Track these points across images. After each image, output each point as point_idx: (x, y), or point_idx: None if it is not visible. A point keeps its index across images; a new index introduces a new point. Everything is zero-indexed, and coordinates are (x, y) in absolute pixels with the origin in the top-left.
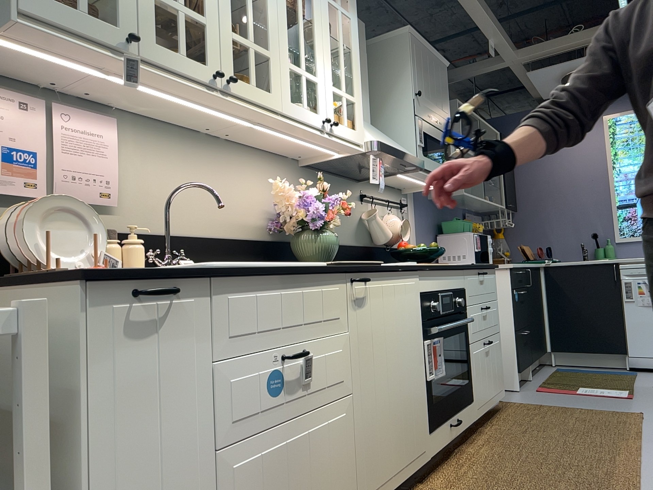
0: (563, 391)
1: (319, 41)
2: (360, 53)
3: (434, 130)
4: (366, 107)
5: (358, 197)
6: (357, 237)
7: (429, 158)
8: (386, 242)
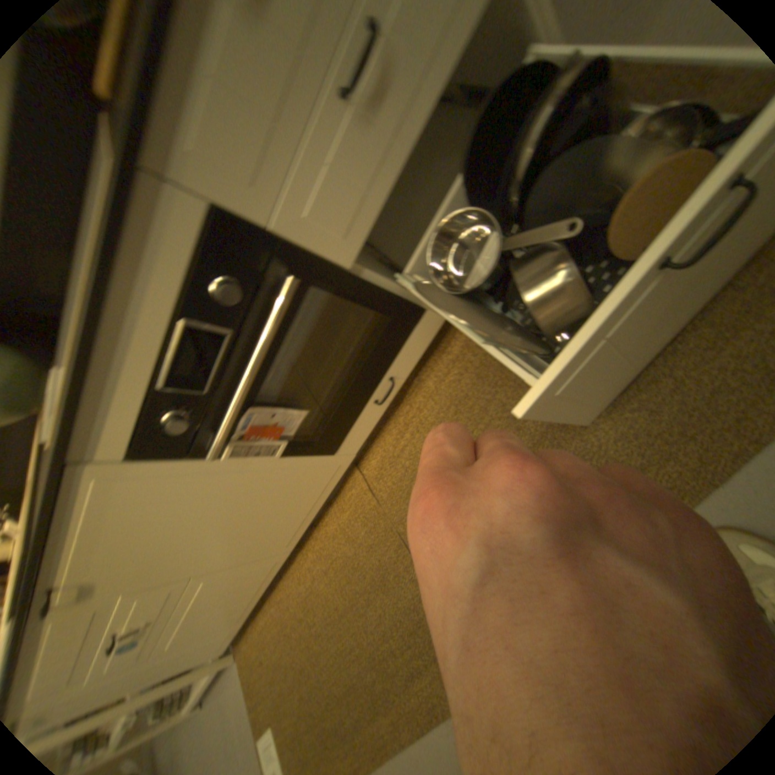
0: None
1: None
2: None
3: None
4: None
5: None
6: None
7: None
8: None
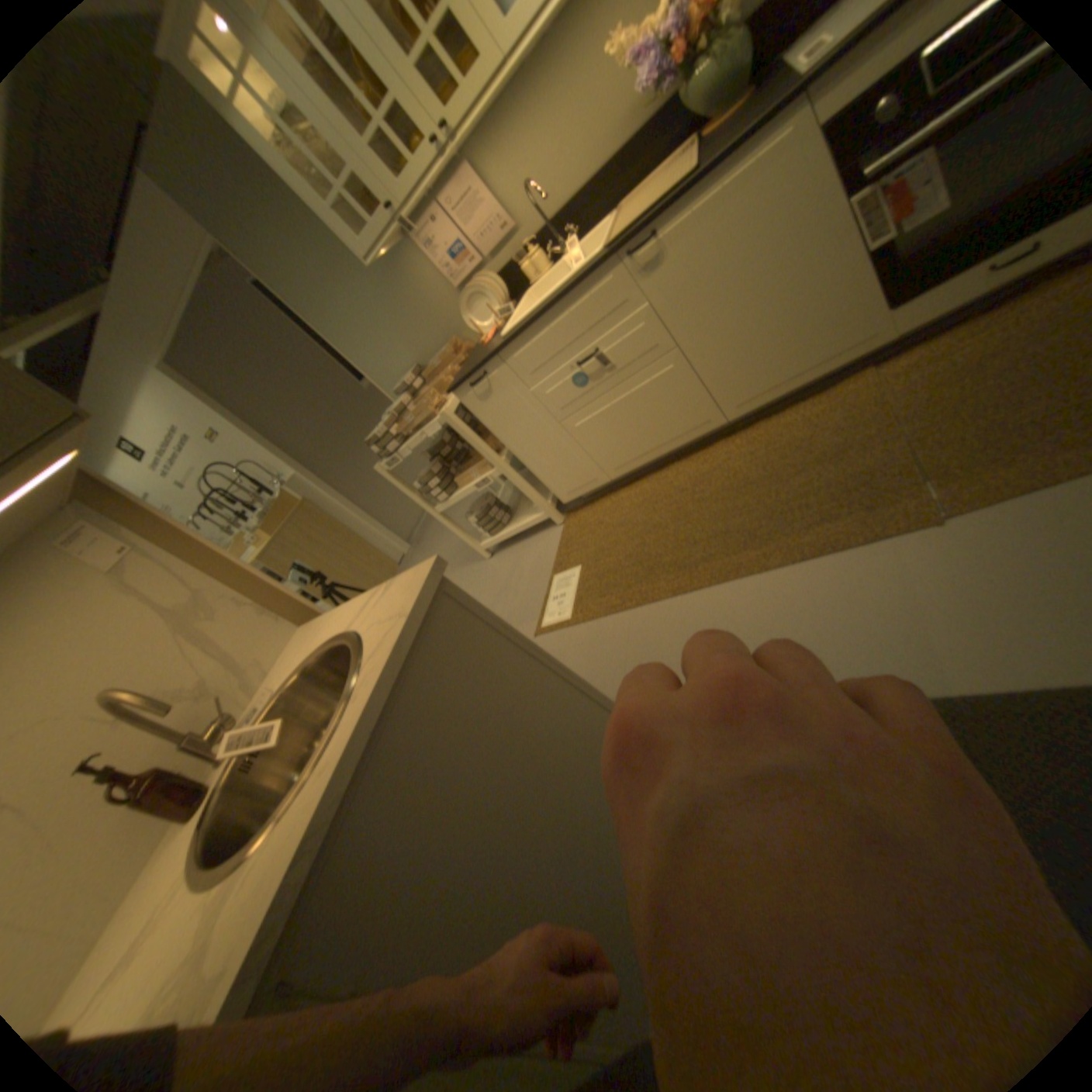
0: None
1: None
2: None
3: None
4: None
5: None
6: None
7: None
8: None
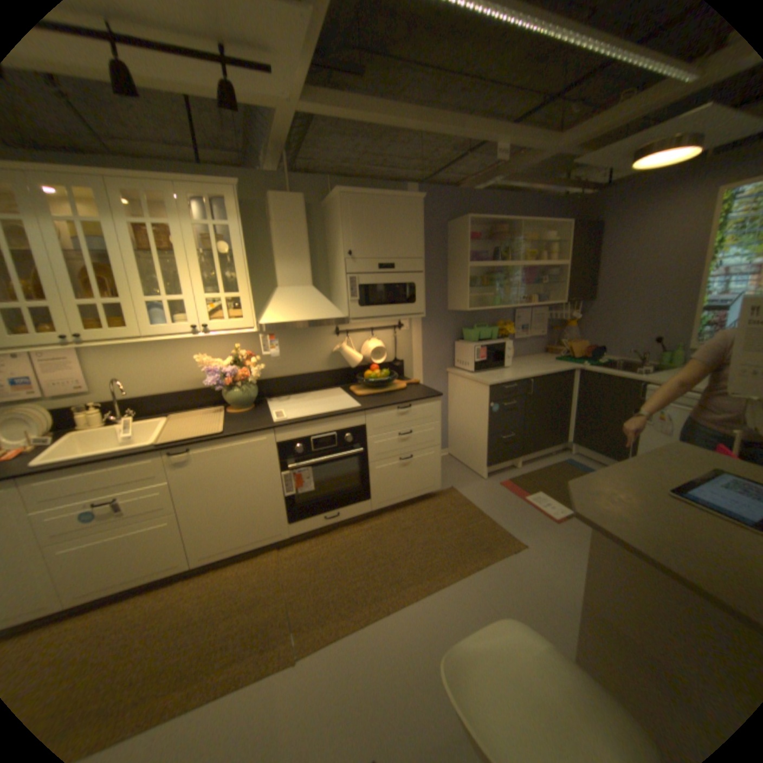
0: (517, 493)
1: (181, 265)
2: (292, 227)
3: (383, 277)
4: (302, 274)
5: (330, 333)
6: (329, 364)
7: (371, 307)
8: (354, 367)
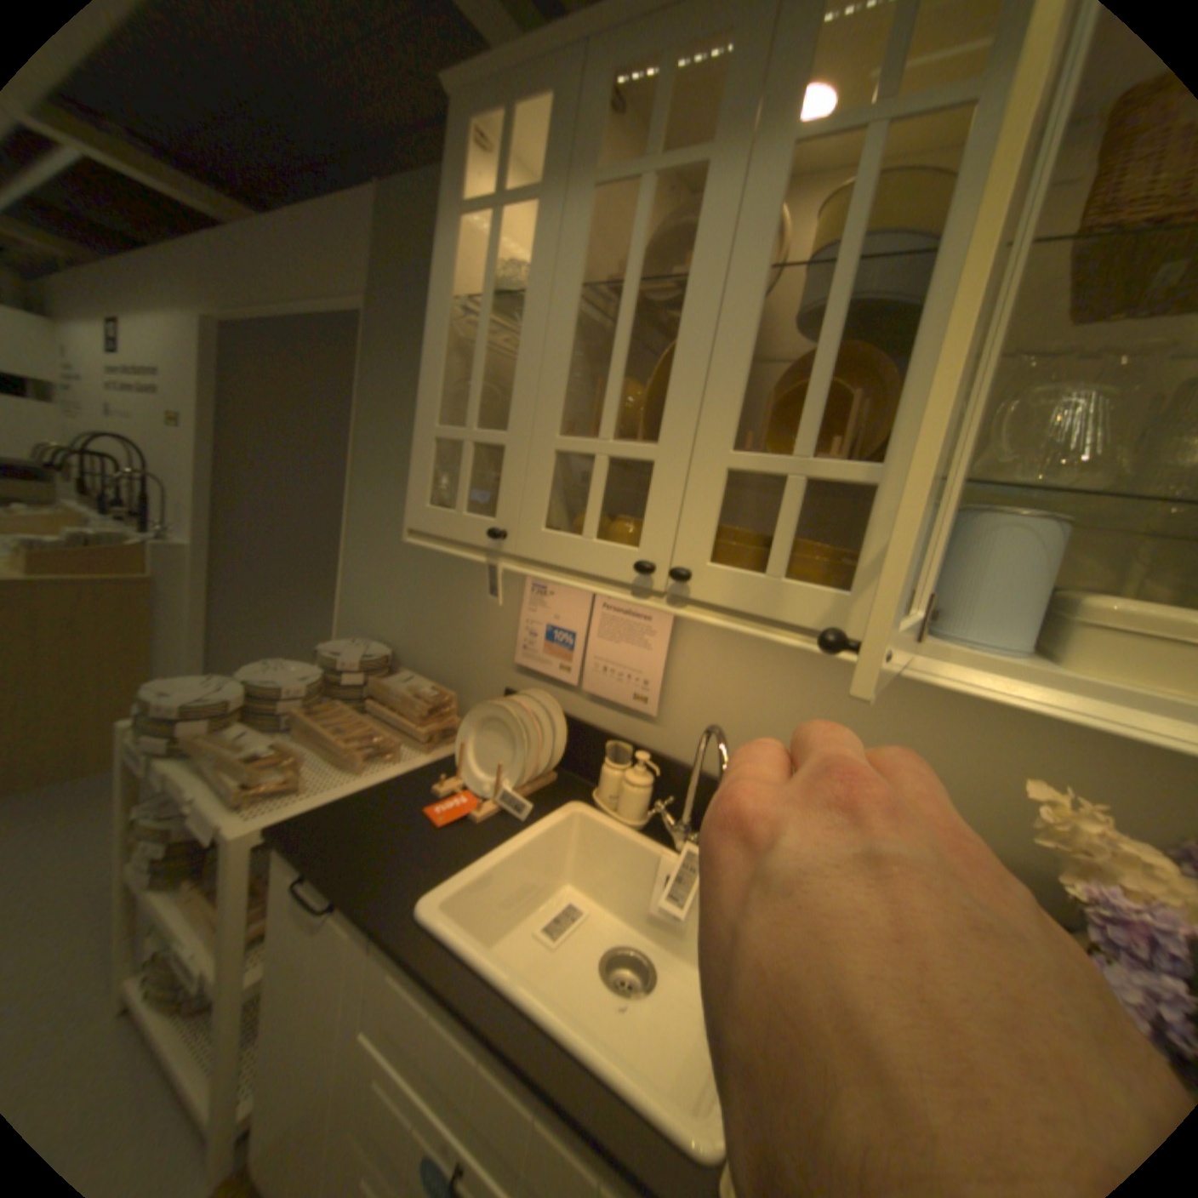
0: None
1: None
2: None
3: None
4: None
5: None
6: None
7: None
8: None
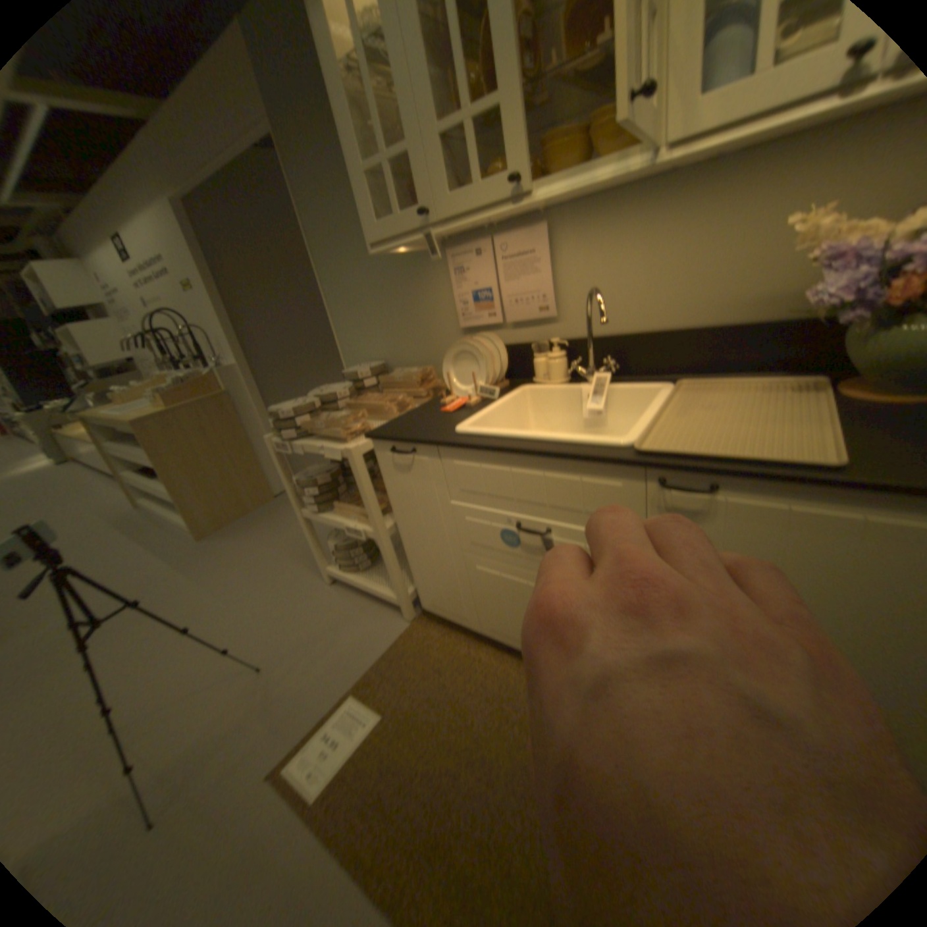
0: None
1: None
2: None
3: None
4: None
5: None
6: None
7: None
8: None
